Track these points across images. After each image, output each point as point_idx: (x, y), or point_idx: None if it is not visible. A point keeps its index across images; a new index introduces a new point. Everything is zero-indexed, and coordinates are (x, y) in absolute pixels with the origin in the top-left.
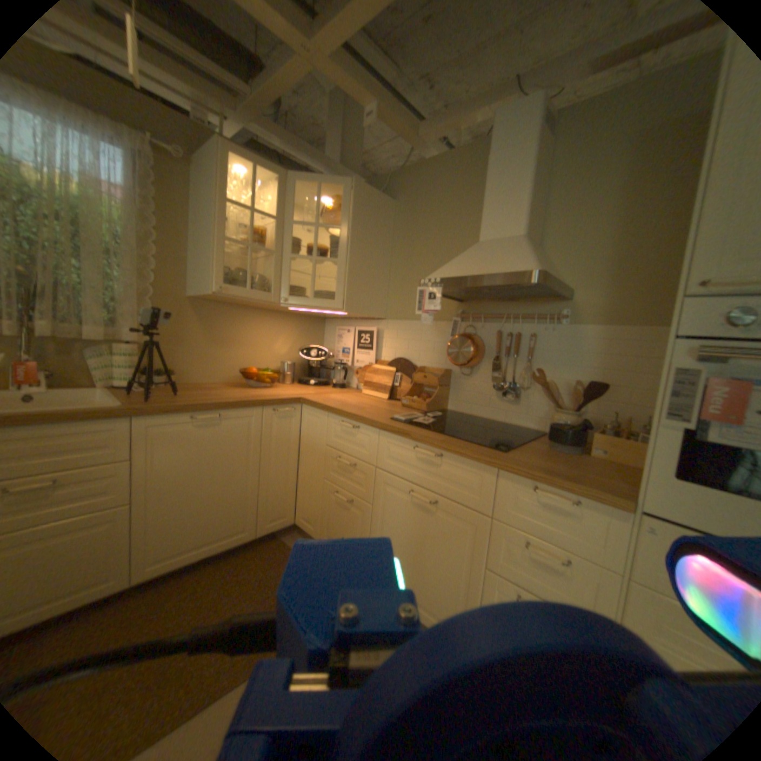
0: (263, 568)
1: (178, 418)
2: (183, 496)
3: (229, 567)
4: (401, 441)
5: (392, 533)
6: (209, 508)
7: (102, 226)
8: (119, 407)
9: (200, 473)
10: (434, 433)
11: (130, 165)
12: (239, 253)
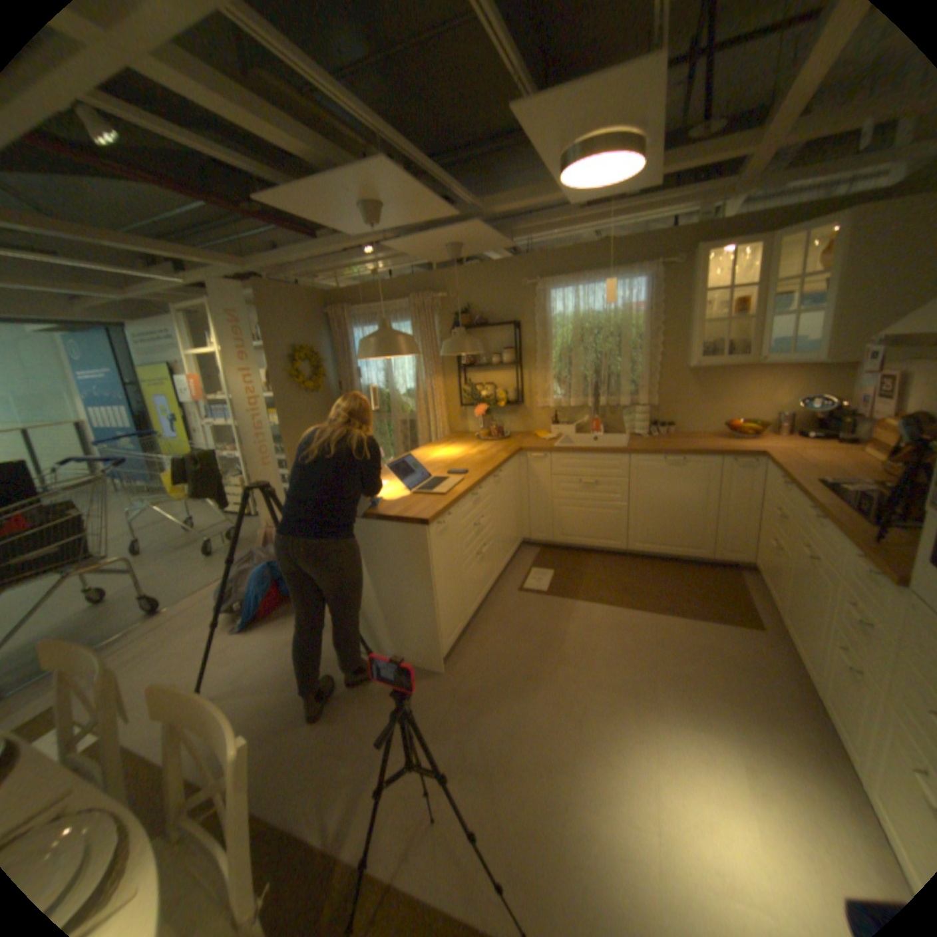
0: (712, 580)
1: (656, 457)
2: (658, 508)
3: (689, 569)
4: (809, 501)
5: (797, 582)
6: (676, 522)
7: (633, 332)
8: (625, 447)
9: (670, 496)
10: (837, 499)
11: (651, 284)
12: (736, 316)
